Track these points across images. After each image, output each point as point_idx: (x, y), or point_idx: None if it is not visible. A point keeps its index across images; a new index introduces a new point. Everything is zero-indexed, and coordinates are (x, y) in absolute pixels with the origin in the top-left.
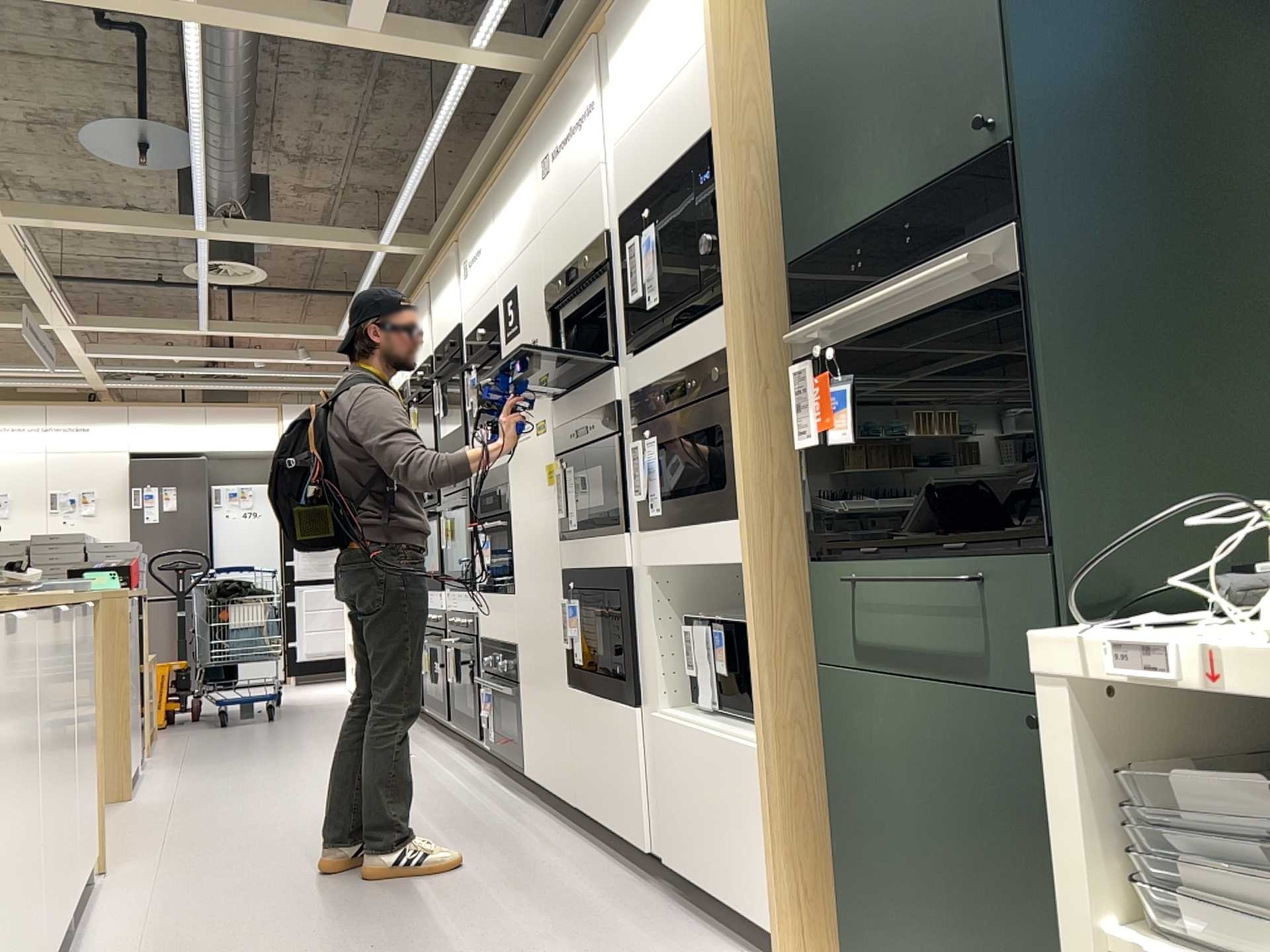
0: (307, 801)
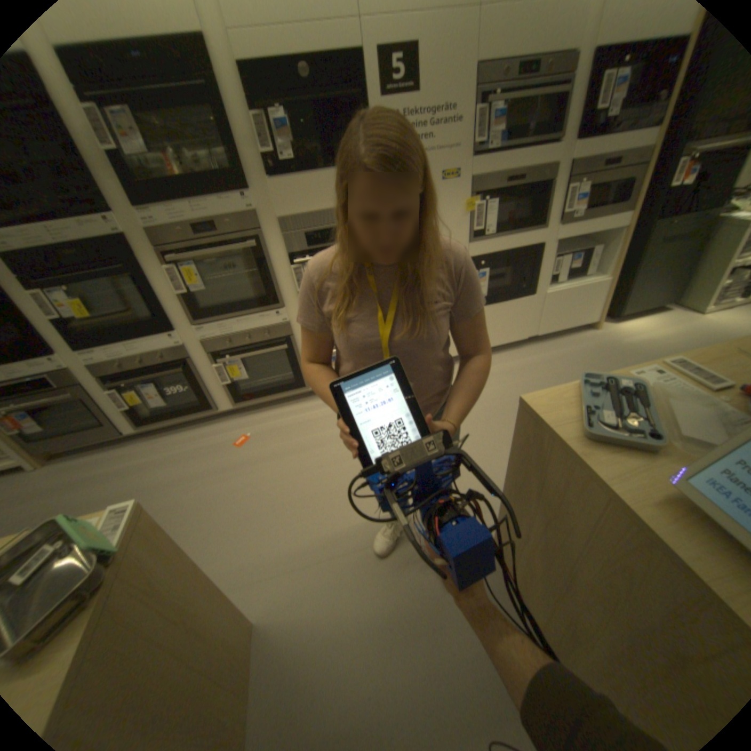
0: (338, 472)
